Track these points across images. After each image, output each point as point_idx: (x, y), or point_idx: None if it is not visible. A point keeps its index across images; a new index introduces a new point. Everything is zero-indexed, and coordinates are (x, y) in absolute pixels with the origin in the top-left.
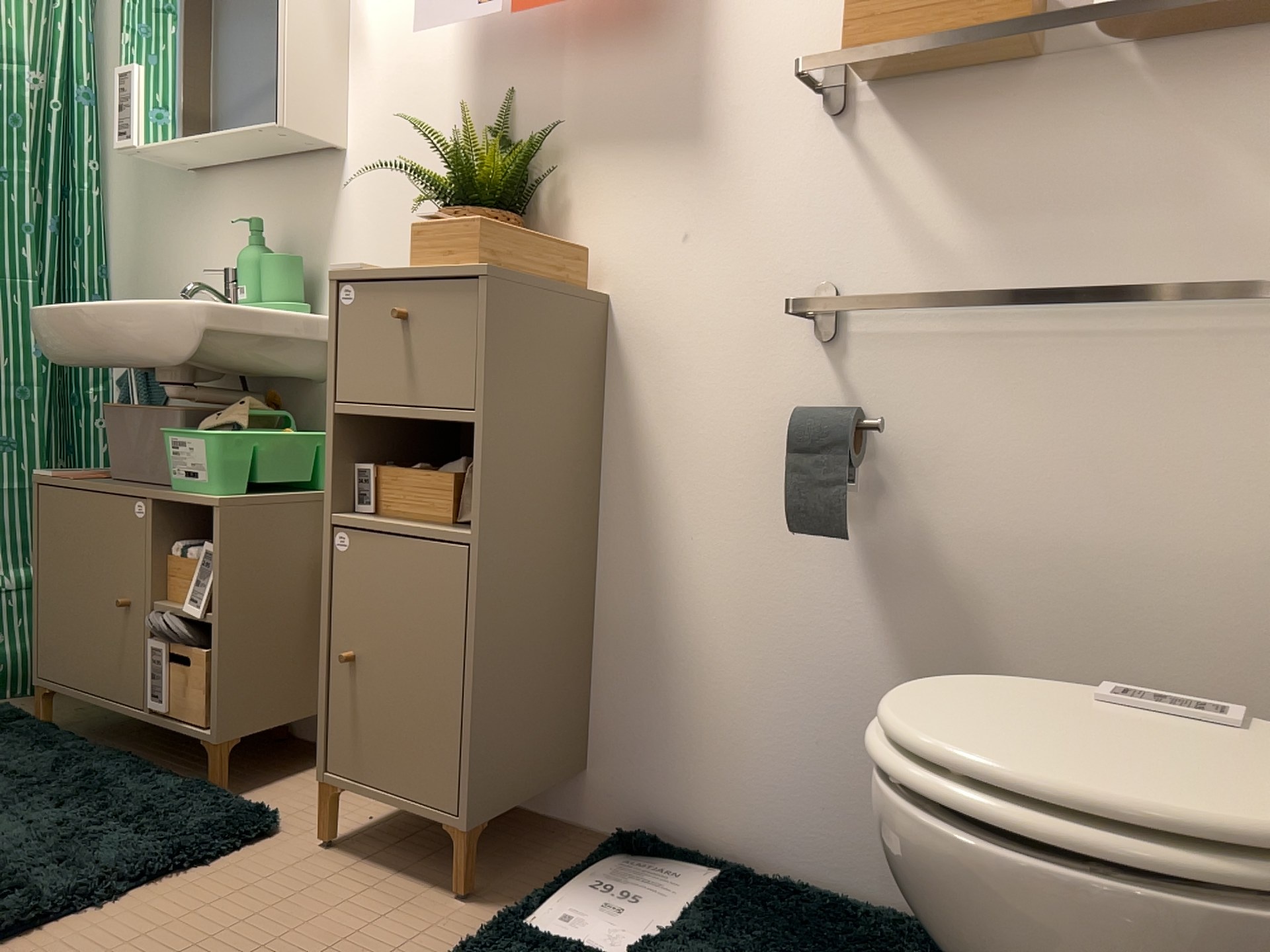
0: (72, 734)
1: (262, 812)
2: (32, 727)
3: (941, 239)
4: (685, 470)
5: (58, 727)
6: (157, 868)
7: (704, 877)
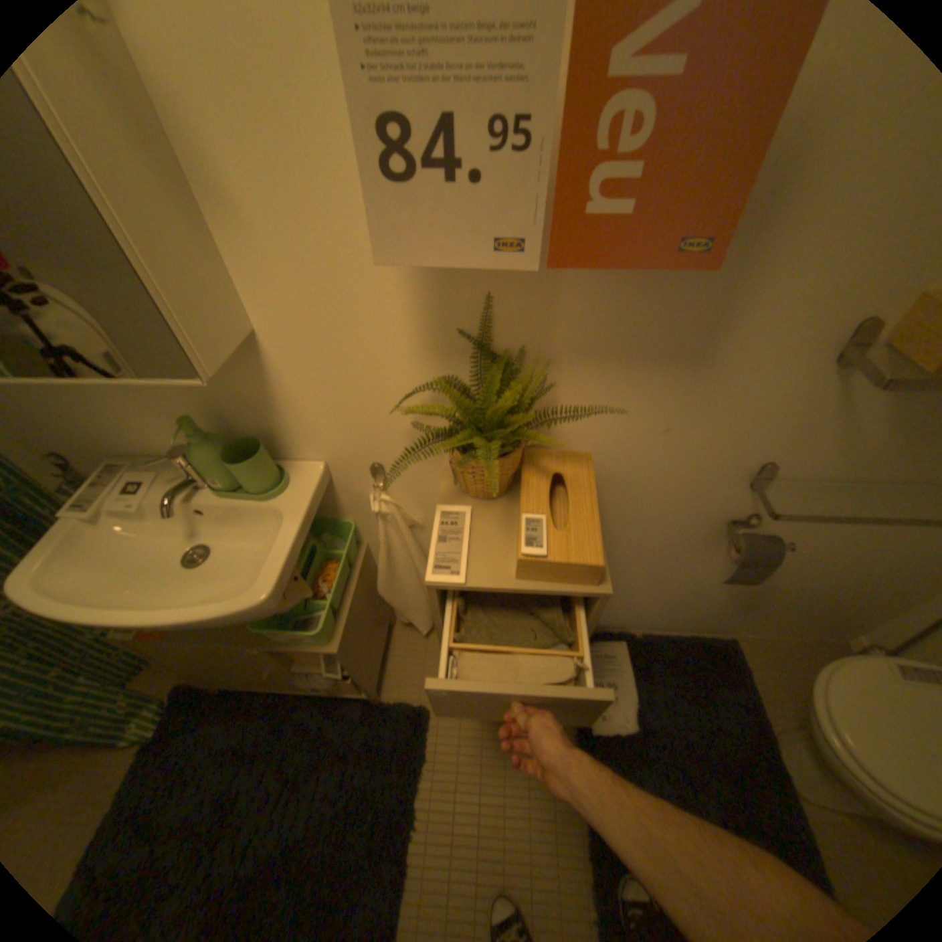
0: (248, 698)
1: (420, 715)
2: (218, 706)
3: (869, 442)
4: (629, 534)
5: (230, 693)
6: (417, 791)
7: (623, 652)
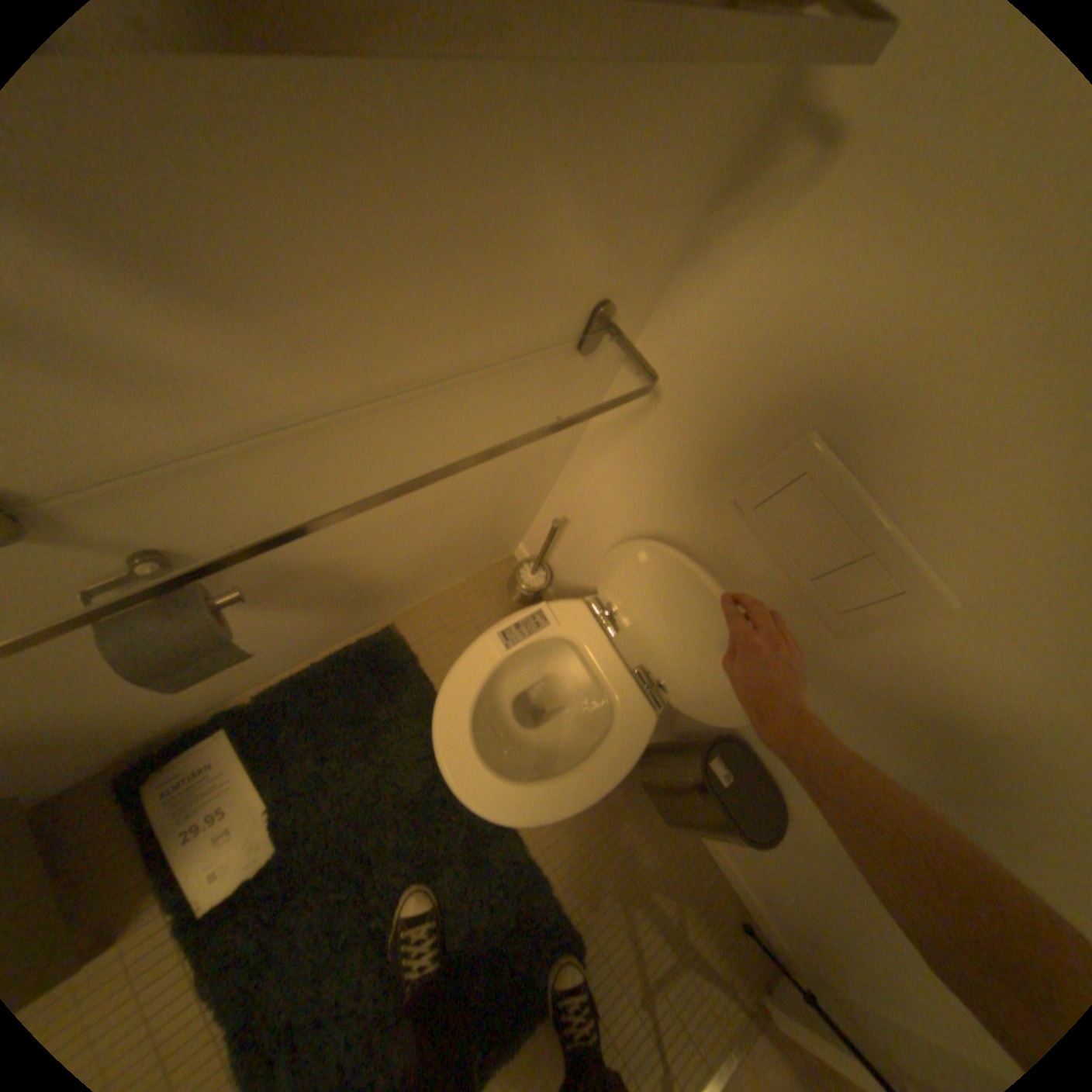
0: None
1: None
2: None
3: (148, 343)
4: None
5: None
6: None
7: (218, 747)
